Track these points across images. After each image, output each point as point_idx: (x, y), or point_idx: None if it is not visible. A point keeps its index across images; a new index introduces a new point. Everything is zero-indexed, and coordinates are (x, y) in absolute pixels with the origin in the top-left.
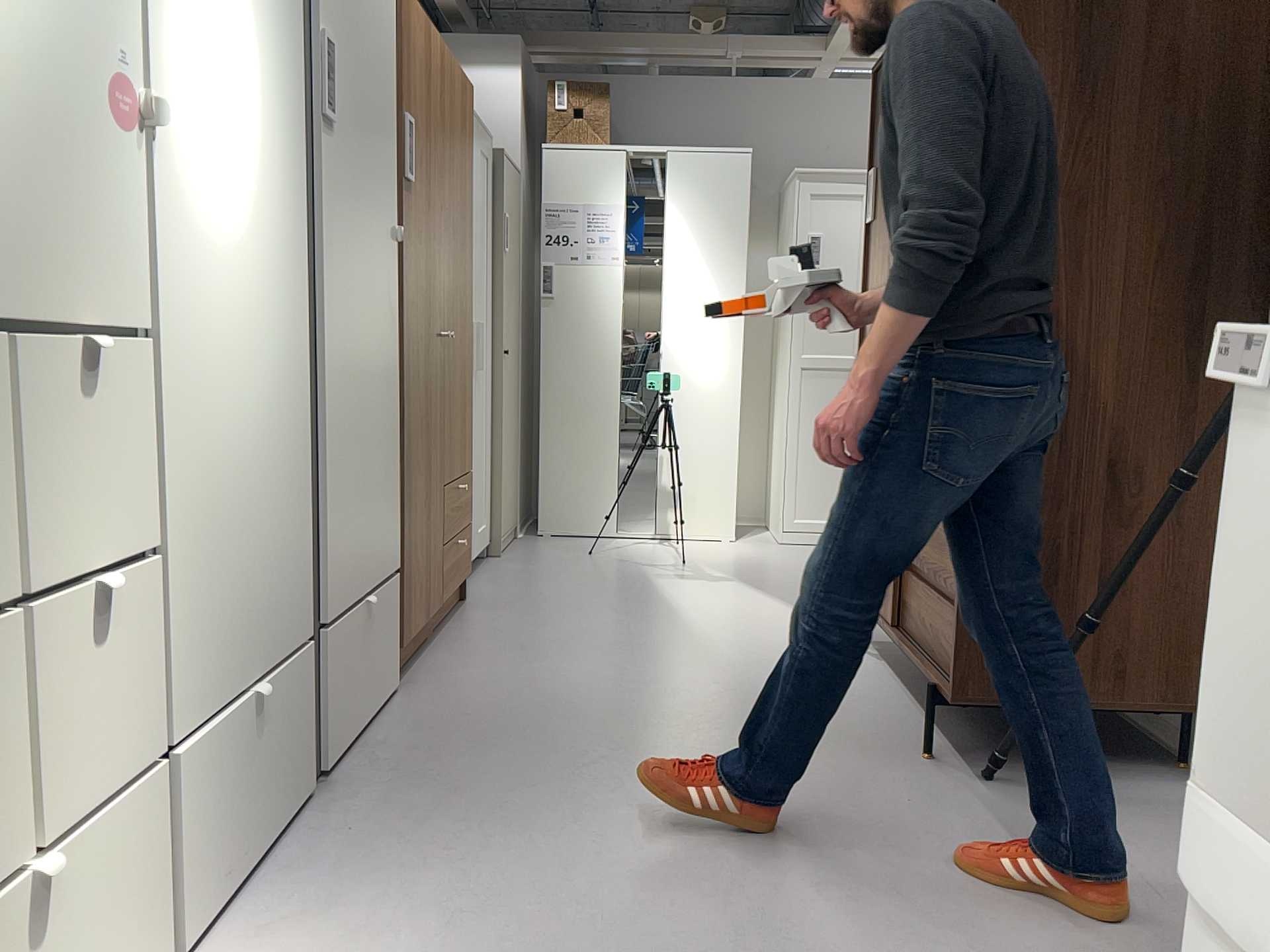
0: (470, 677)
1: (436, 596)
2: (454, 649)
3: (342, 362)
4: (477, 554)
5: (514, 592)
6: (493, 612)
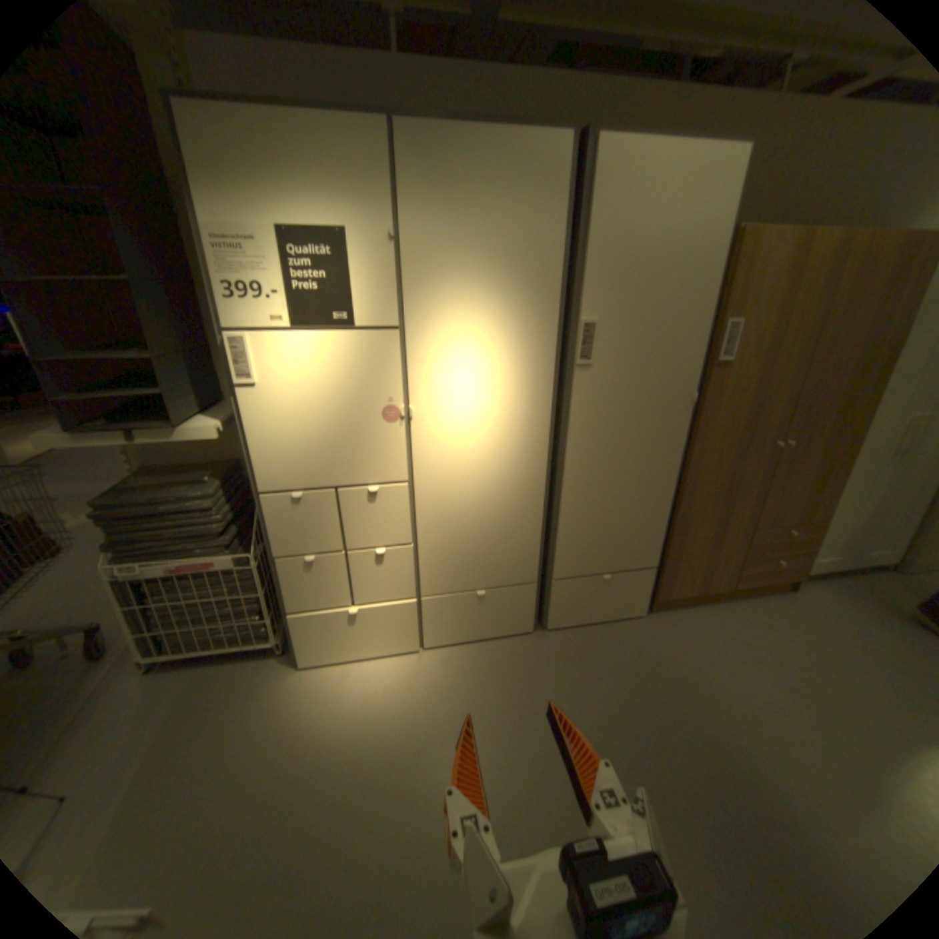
0: (690, 638)
1: (724, 586)
2: (720, 617)
3: (591, 475)
4: (862, 568)
5: (849, 608)
6: (798, 612)
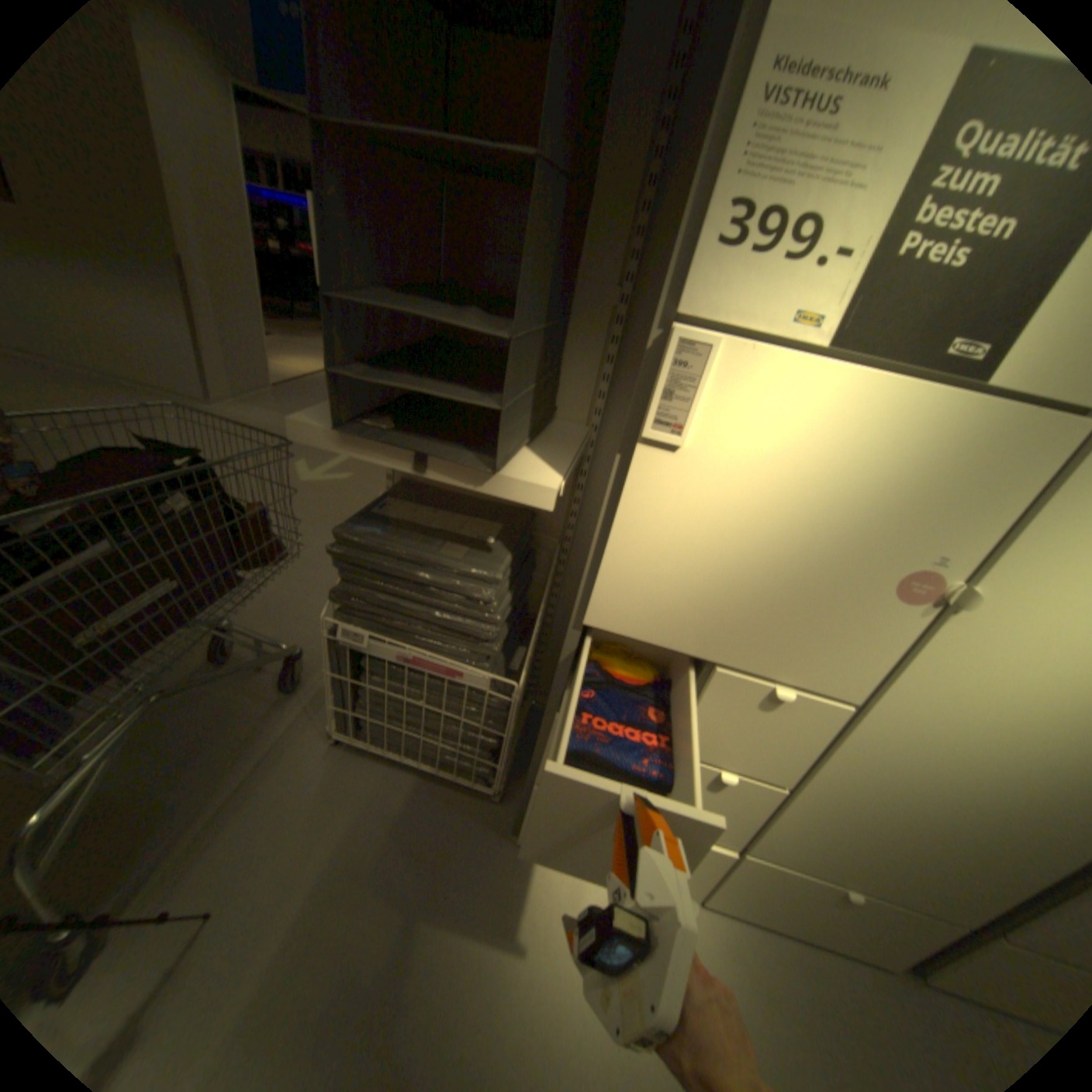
0: None
1: None
2: None
3: None
4: None
5: None
6: None
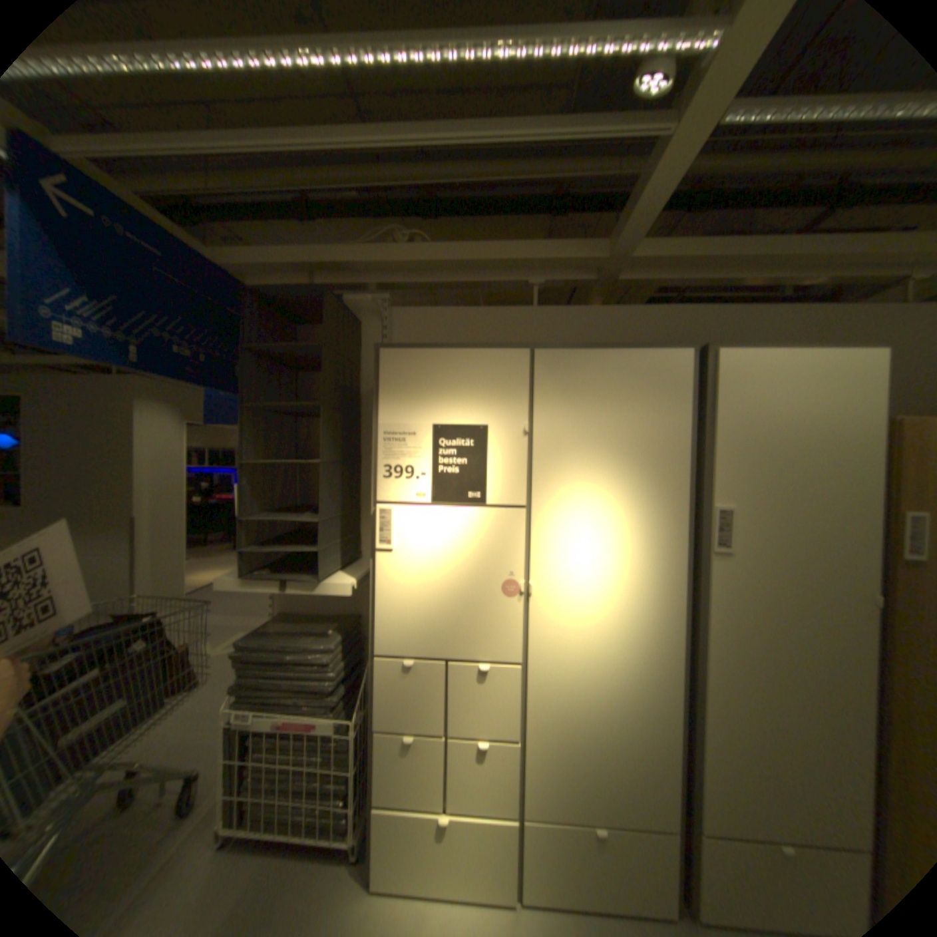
0: None
1: None
2: None
3: (746, 688)
4: None
5: None
6: None
